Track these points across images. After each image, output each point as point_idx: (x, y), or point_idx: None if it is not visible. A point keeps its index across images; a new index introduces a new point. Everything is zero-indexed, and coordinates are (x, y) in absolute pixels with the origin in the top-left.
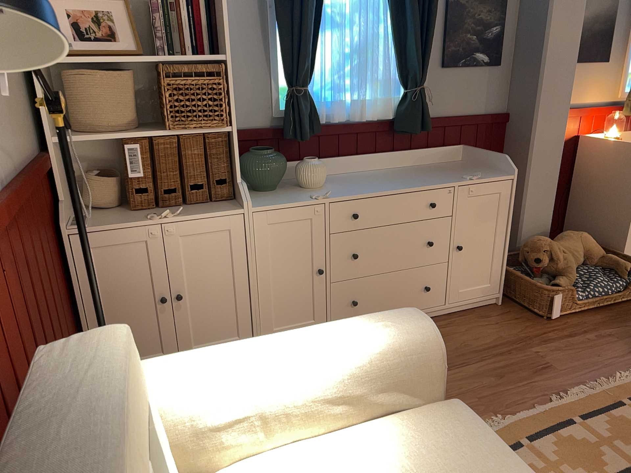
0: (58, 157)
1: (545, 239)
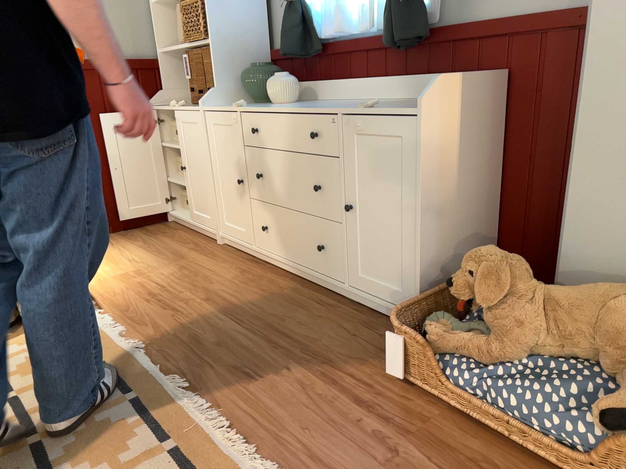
0: (172, 65)
1: (506, 256)
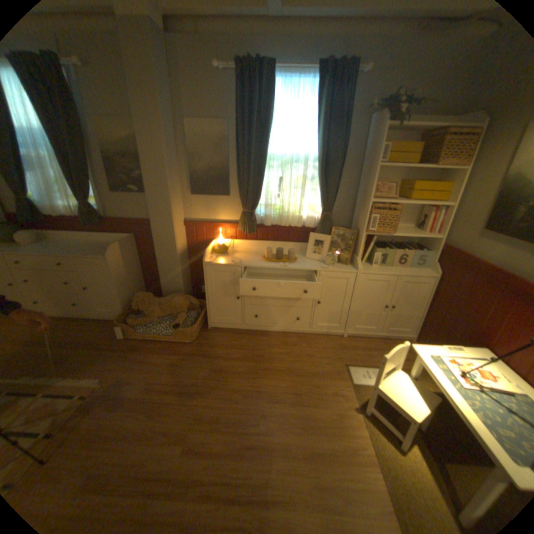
0: None
1: (145, 295)
